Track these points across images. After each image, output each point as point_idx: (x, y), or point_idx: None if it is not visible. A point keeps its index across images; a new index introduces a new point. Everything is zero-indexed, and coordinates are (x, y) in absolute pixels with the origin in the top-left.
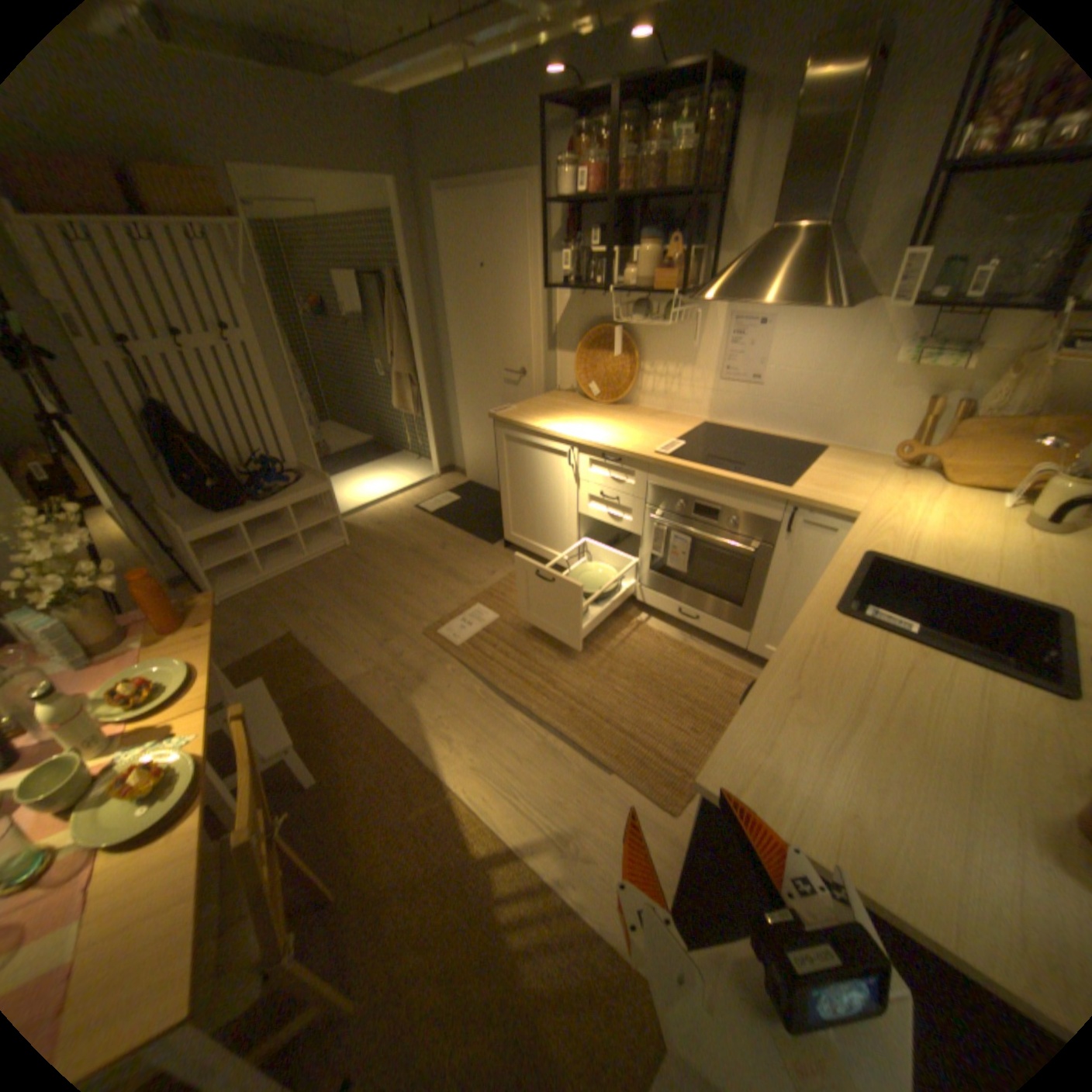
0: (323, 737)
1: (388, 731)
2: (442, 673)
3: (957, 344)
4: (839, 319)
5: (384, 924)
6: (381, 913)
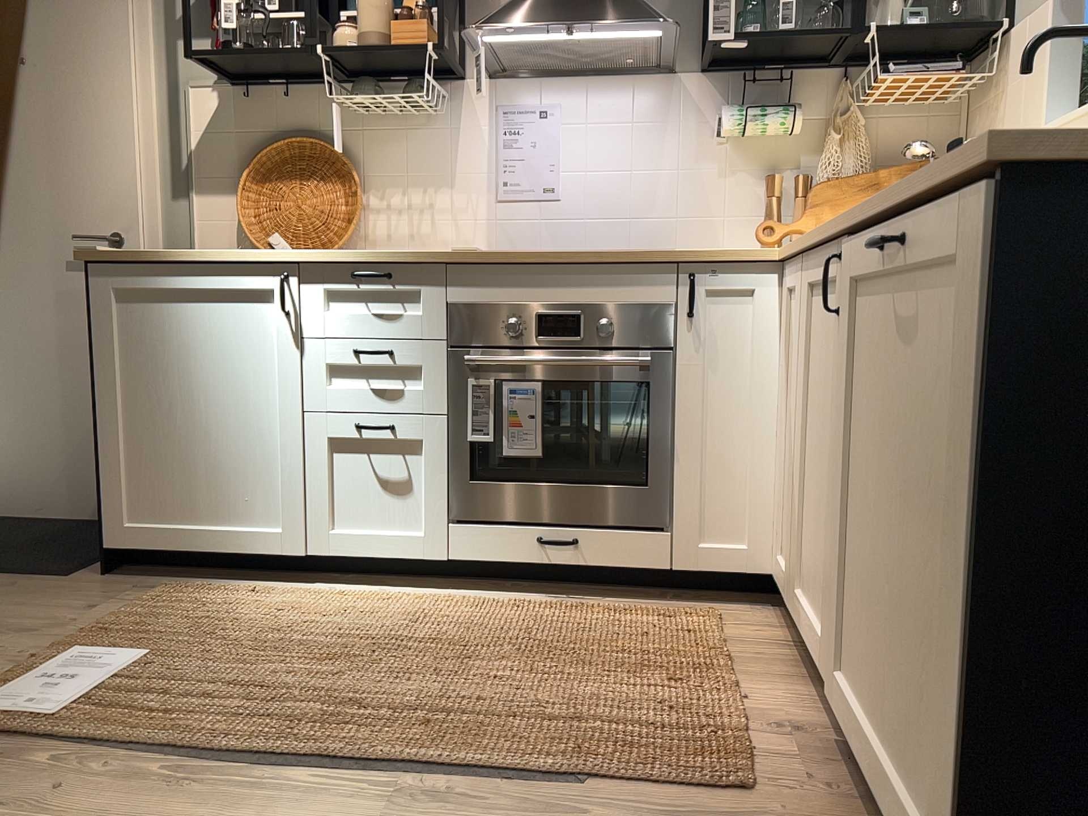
0: None
1: None
2: (22, 782)
3: (773, 105)
4: (636, 102)
5: None
6: None
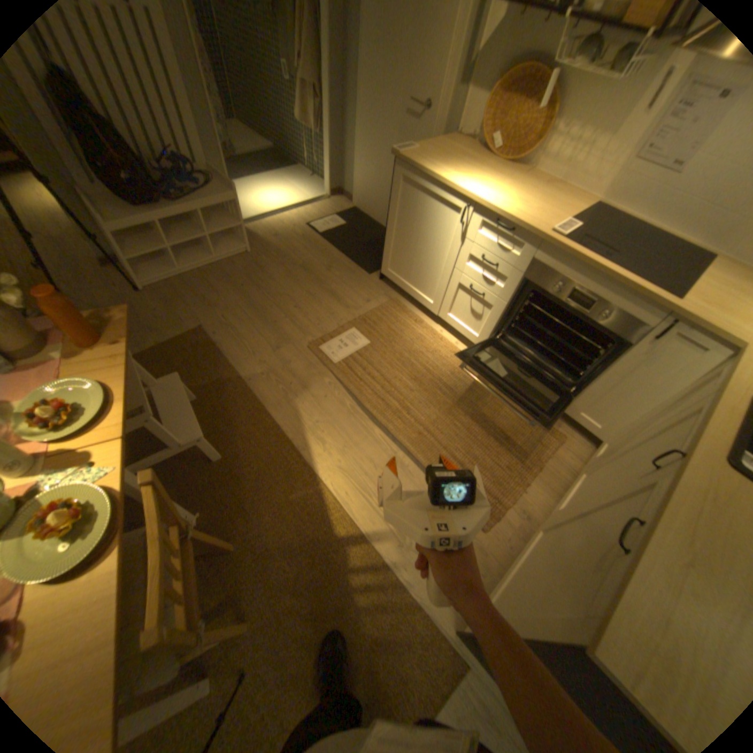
0: (226, 422)
1: (276, 426)
2: (321, 385)
3: None
4: None
5: (268, 574)
6: (267, 566)
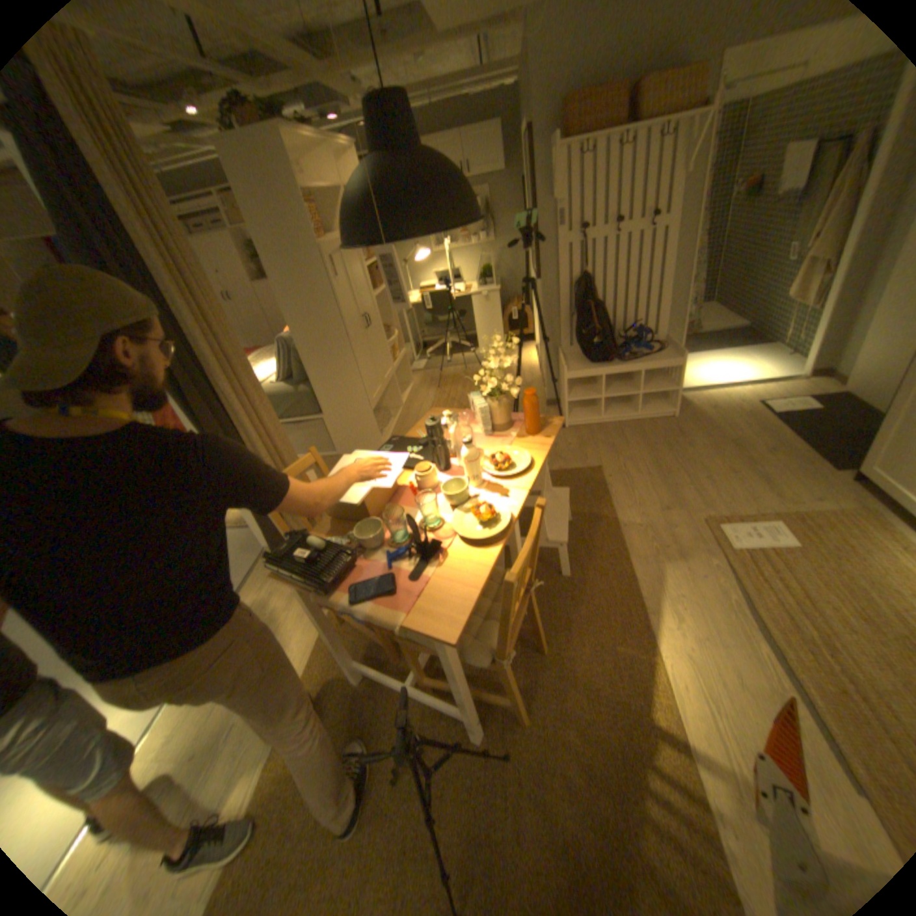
0: (587, 550)
1: (633, 577)
2: (704, 563)
3: None
4: None
5: (566, 698)
6: (567, 691)
